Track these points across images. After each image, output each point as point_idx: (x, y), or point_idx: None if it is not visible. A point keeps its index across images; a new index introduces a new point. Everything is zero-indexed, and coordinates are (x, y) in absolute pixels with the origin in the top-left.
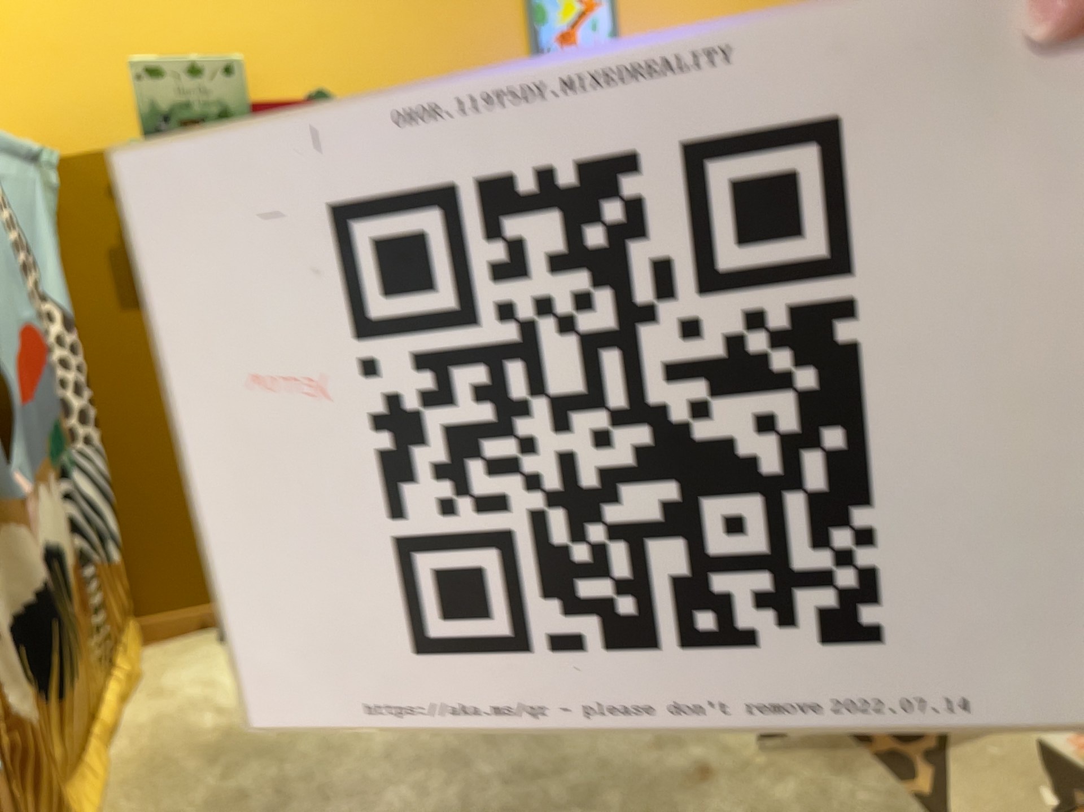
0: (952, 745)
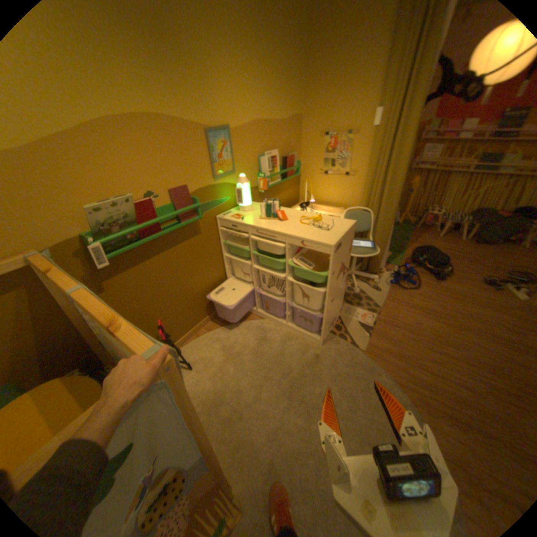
0: (345, 326)
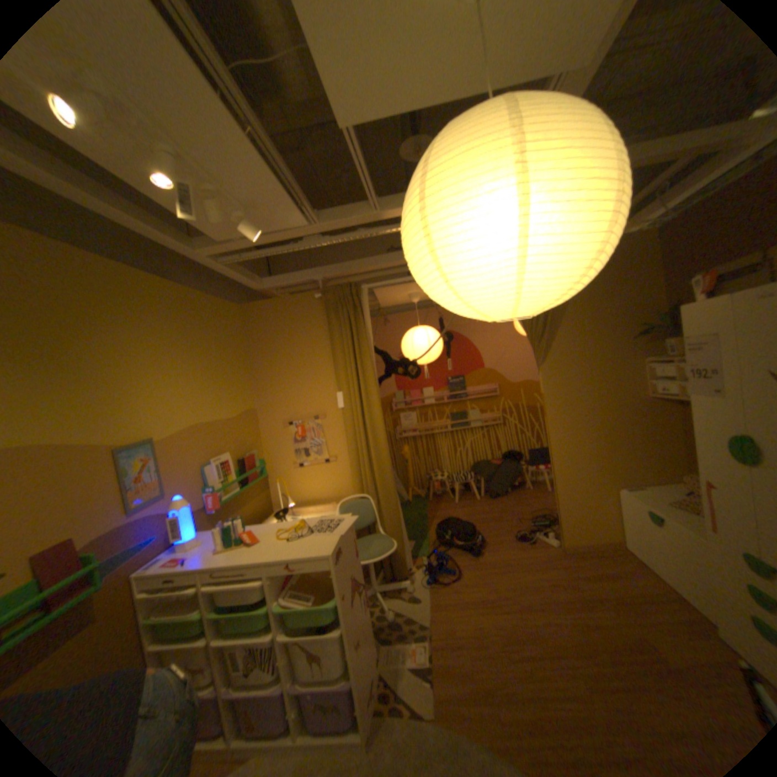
0: (392, 690)
